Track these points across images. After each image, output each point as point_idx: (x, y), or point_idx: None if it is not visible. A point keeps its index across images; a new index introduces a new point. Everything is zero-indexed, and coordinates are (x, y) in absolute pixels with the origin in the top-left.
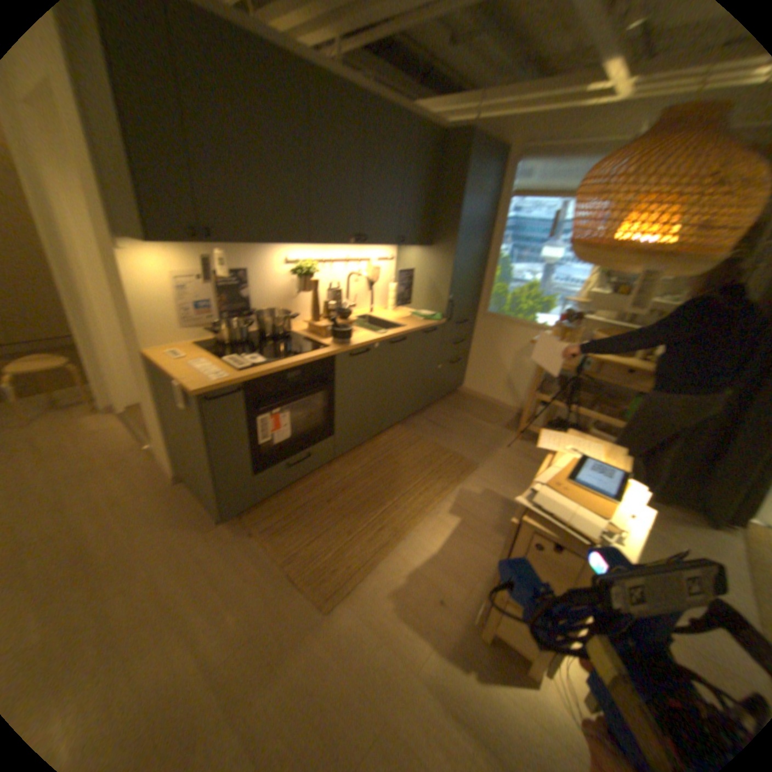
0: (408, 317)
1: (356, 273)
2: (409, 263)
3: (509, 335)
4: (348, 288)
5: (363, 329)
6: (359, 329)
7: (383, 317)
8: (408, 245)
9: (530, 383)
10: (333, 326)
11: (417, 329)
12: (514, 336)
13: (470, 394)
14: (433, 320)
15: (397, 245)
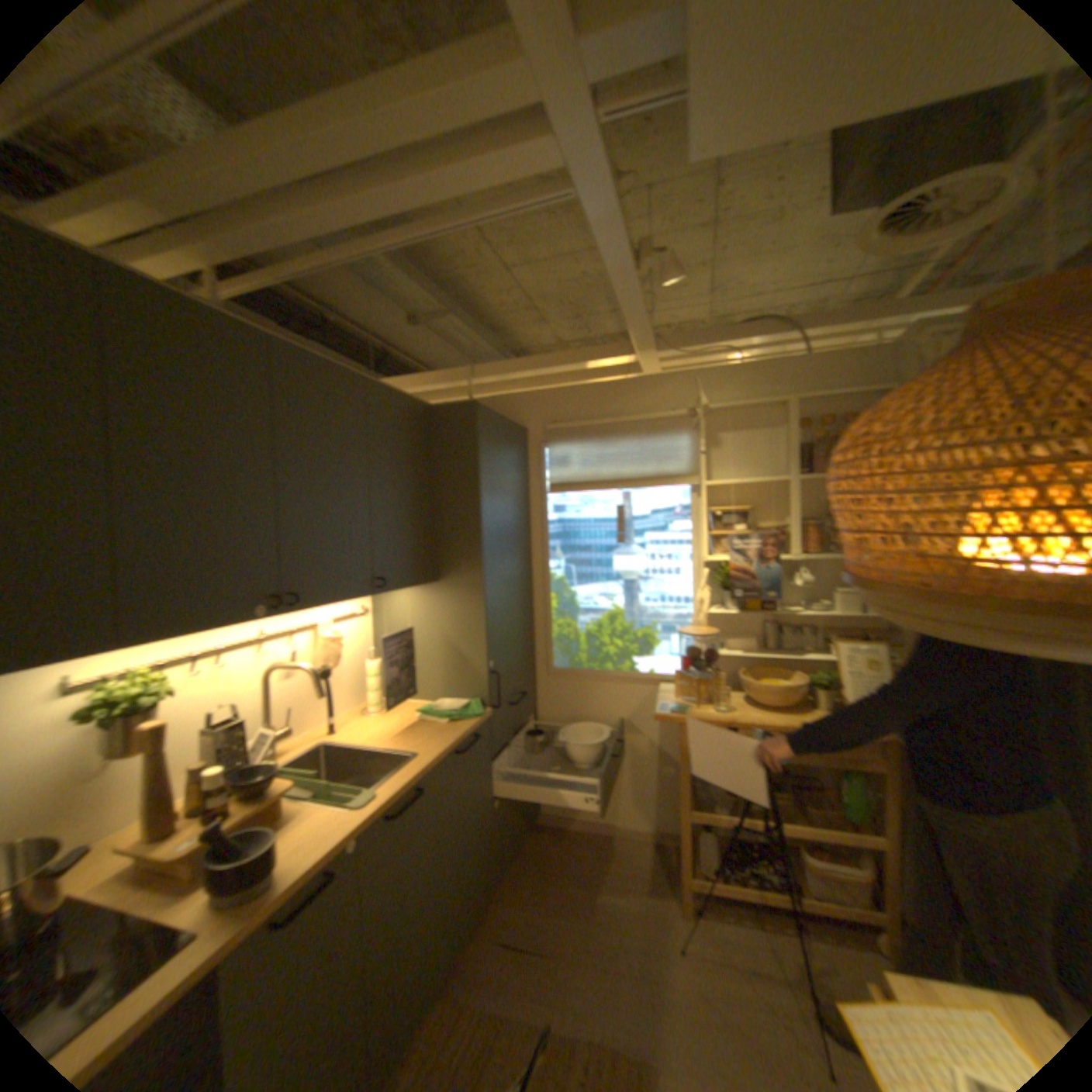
0: (417, 724)
1: (285, 666)
2: (400, 617)
3: (600, 702)
4: (270, 699)
5: (313, 803)
6: (303, 808)
7: (360, 739)
8: (395, 589)
9: (658, 780)
10: (212, 850)
11: (444, 756)
12: (609, 703)
13: (558, 829)
14: (469, 719)
15: (372, 593)
